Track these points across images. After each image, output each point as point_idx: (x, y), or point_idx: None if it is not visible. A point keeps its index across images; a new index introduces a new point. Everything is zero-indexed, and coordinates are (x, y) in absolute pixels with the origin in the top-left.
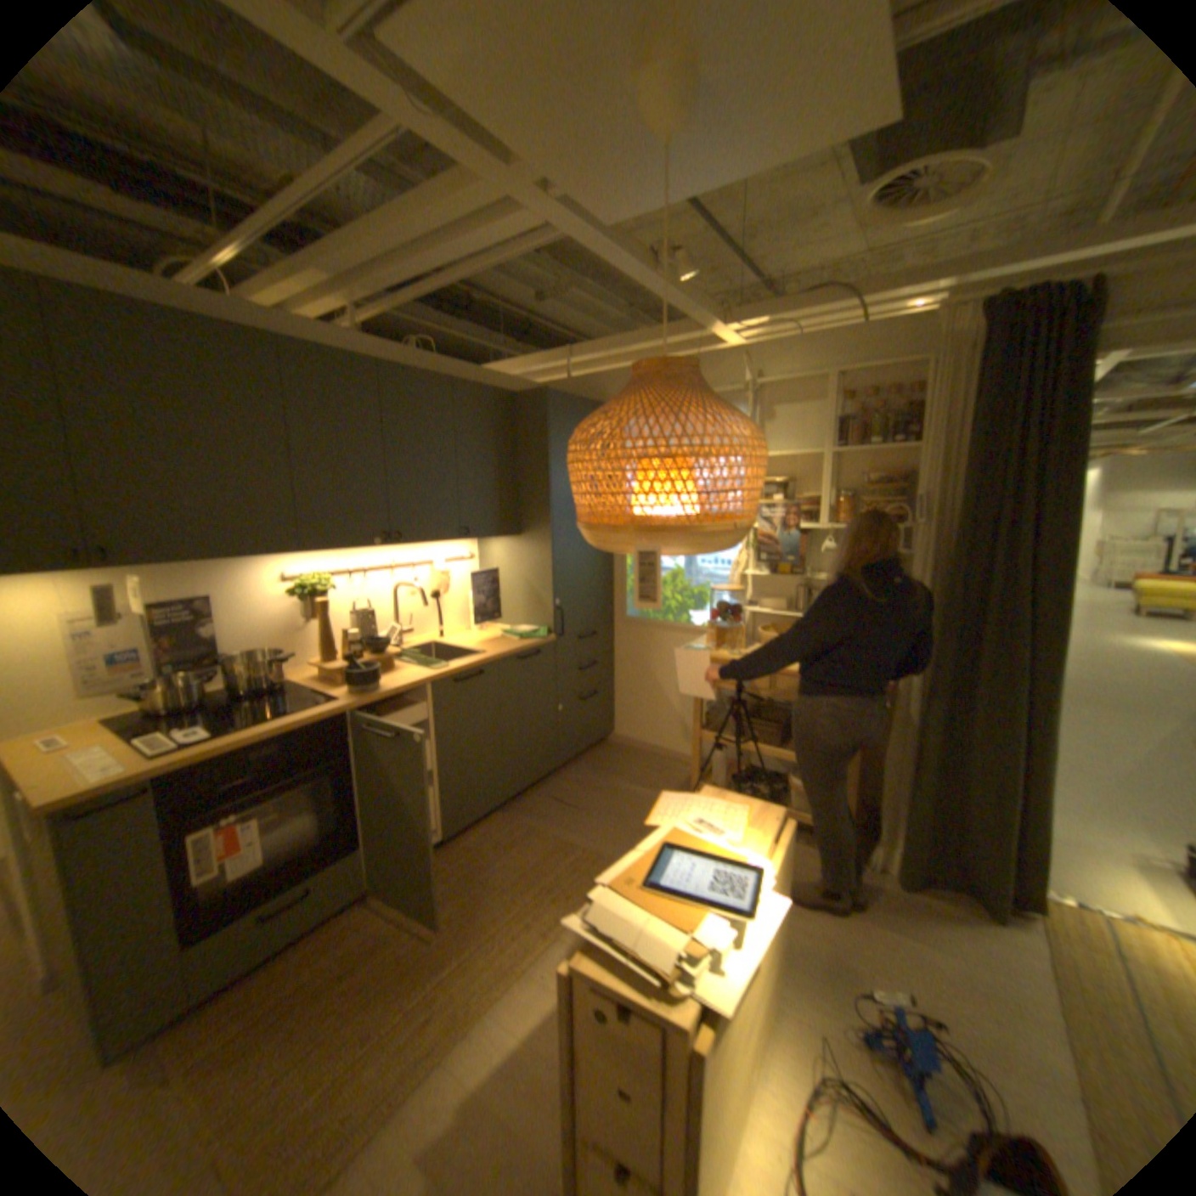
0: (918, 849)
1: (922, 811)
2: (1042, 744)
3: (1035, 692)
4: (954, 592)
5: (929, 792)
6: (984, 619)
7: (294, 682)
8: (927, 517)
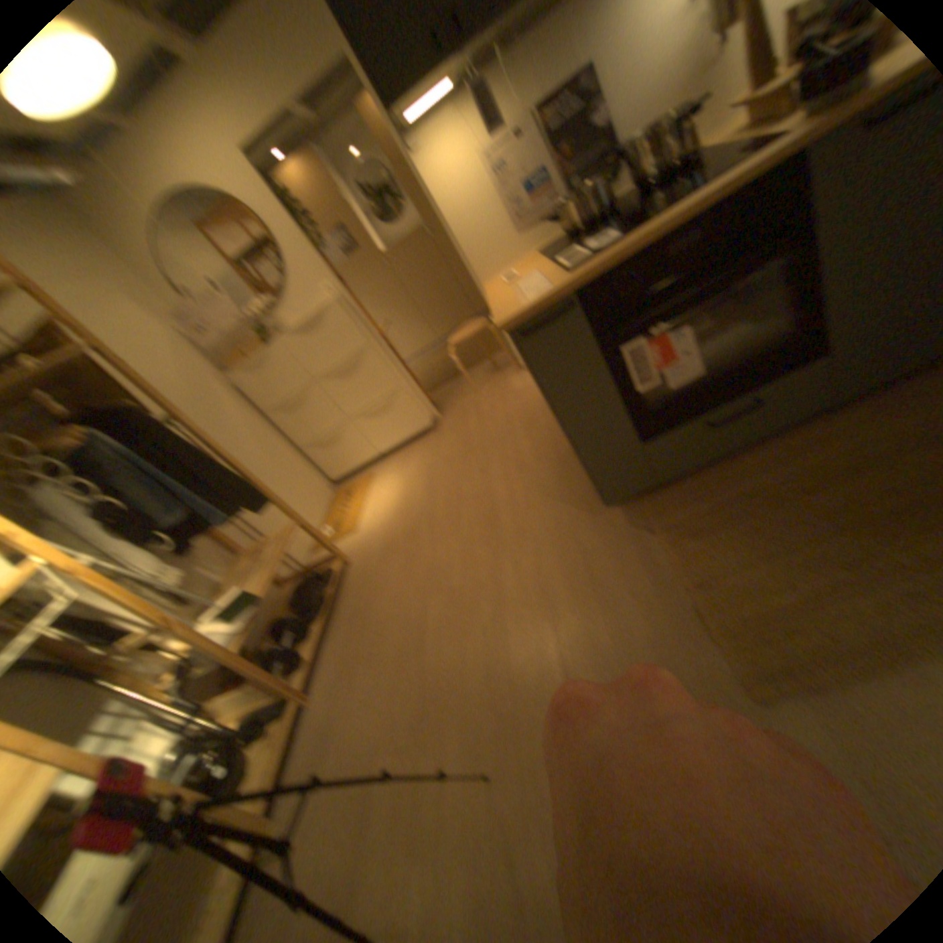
0: None
1: None
2: None
3: None
4: None
5: None
6: None
7: (714, 143)
8: None
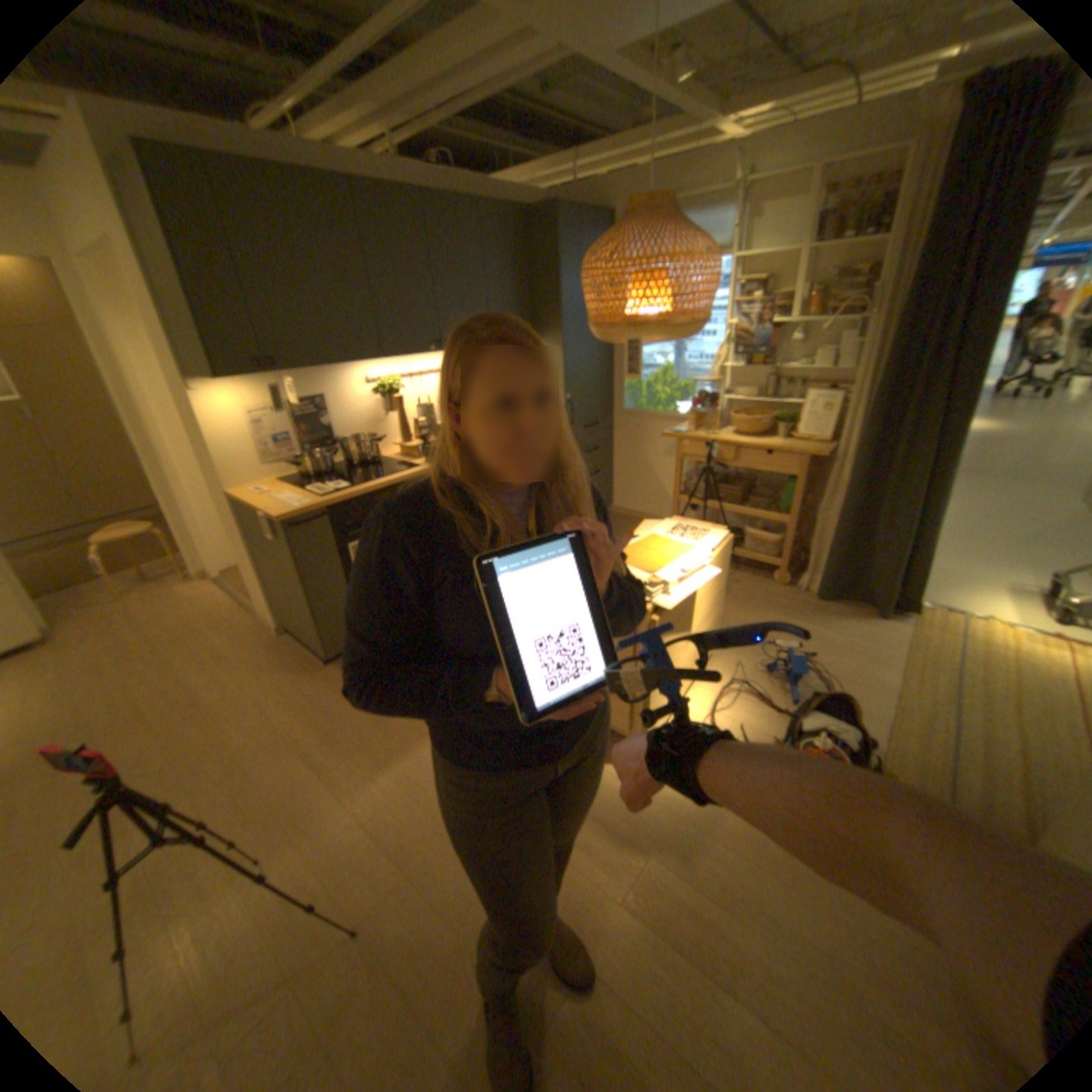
0: (832, 571)
1: (839, 544)
2: (938, 491)
3: (939, 451)
4: (891, 373)
5: (849, 533)
6: (911, 394)
7: (385, 457)
8: (882, 306)
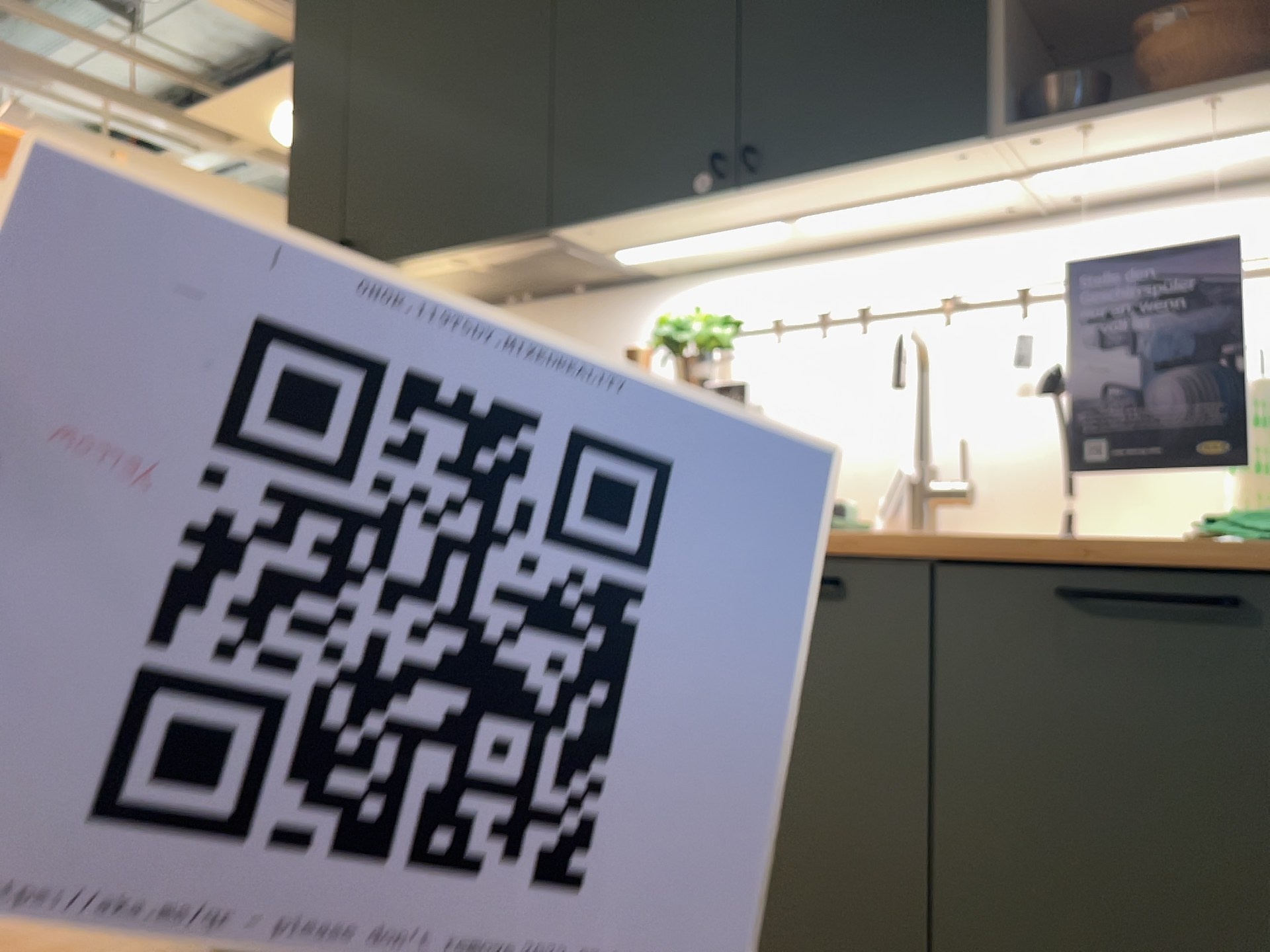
0: None
1: None
2: None
3: None
4: None
5: None
6: None
7: None
8: None
